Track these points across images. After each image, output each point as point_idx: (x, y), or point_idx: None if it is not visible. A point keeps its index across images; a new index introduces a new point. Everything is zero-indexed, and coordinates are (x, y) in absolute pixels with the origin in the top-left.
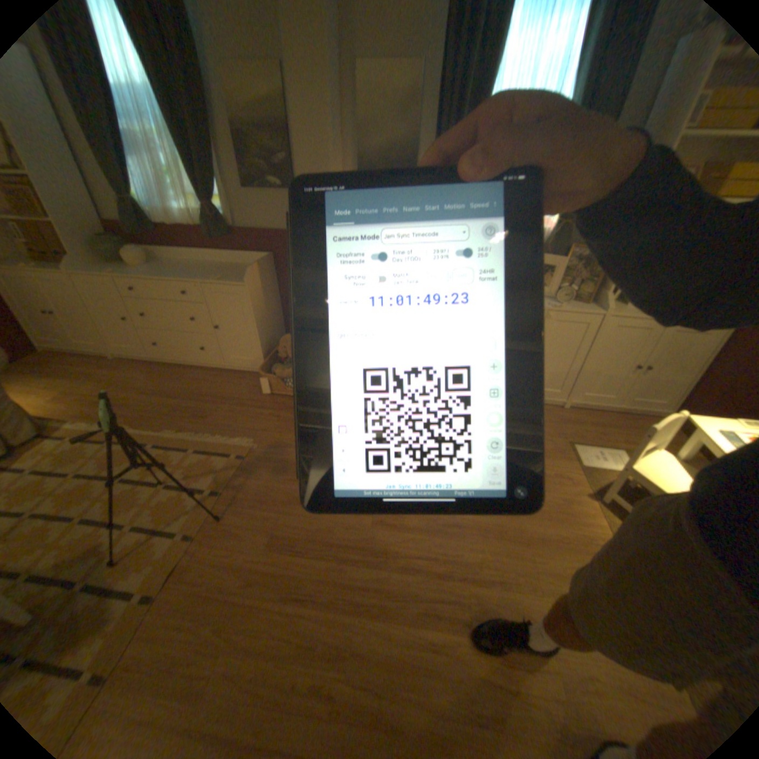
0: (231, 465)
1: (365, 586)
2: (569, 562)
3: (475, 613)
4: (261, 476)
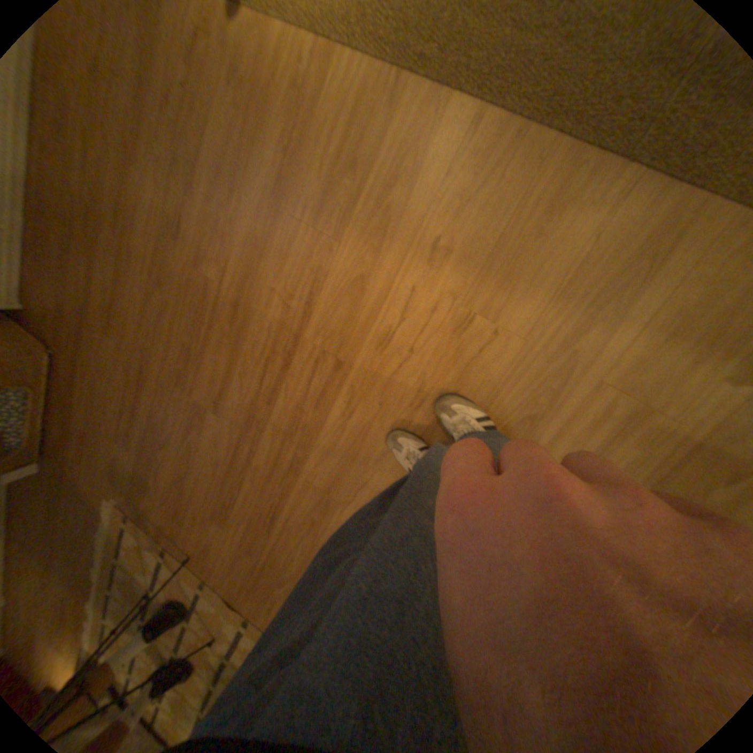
0: (125, 529)
1: (270, 451)
2: (308, 157)
3: (326, 345)
4: (140, 504)
